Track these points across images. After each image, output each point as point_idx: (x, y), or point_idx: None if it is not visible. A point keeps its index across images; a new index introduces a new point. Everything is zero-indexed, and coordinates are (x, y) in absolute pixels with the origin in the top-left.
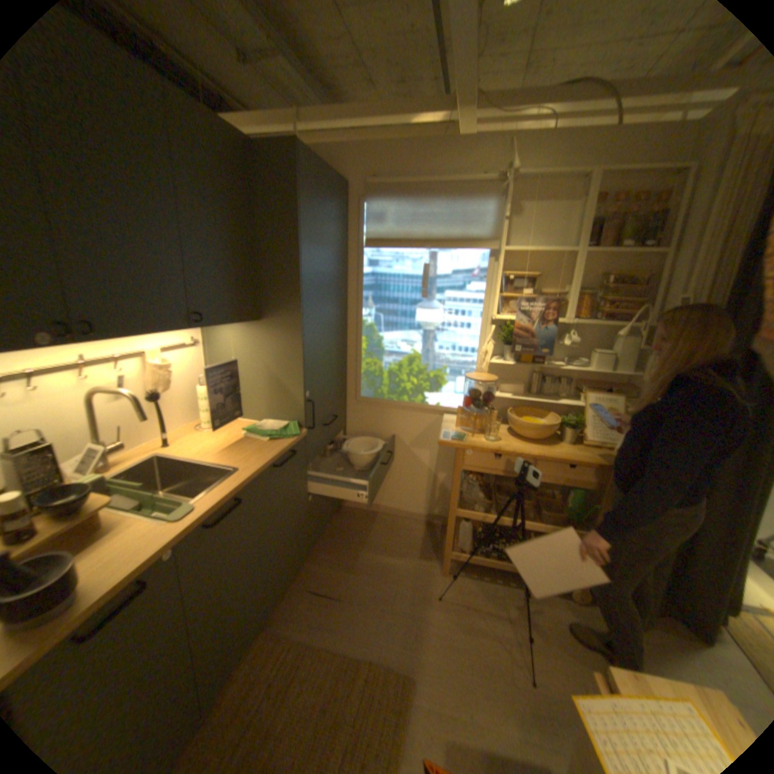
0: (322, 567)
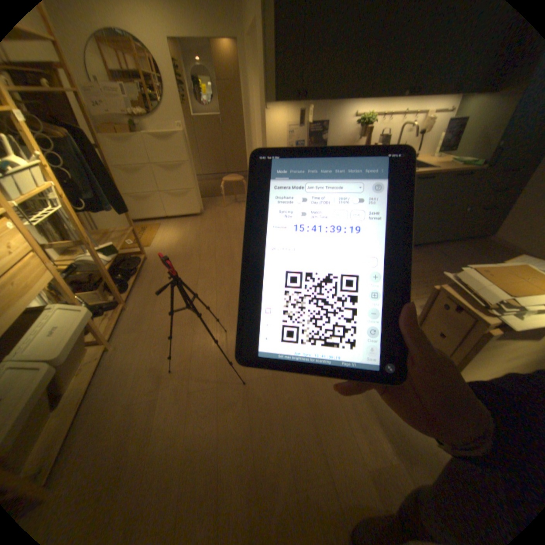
0: (453, 249)
